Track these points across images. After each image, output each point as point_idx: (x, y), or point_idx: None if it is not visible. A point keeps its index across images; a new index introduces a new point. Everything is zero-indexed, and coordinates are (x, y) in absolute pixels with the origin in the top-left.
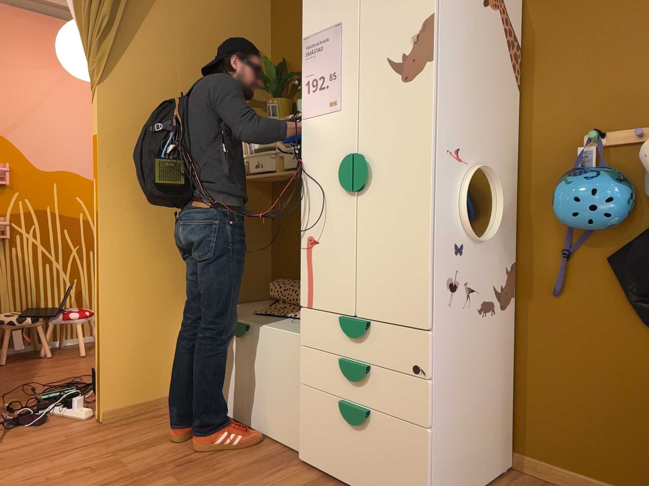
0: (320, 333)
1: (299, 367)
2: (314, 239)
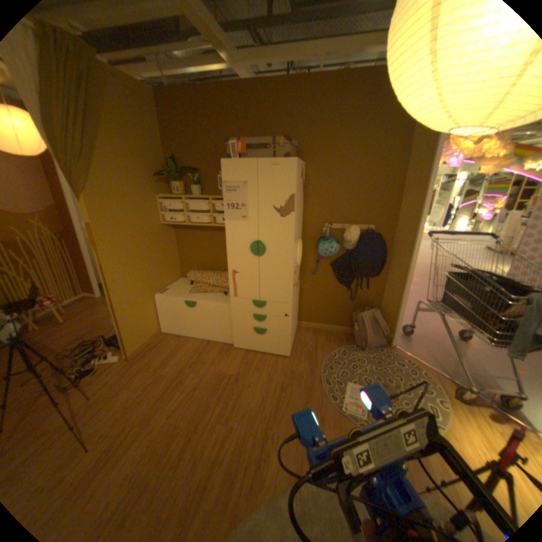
0: (241, 306)
1: (231, 318)
2: (236, 272)
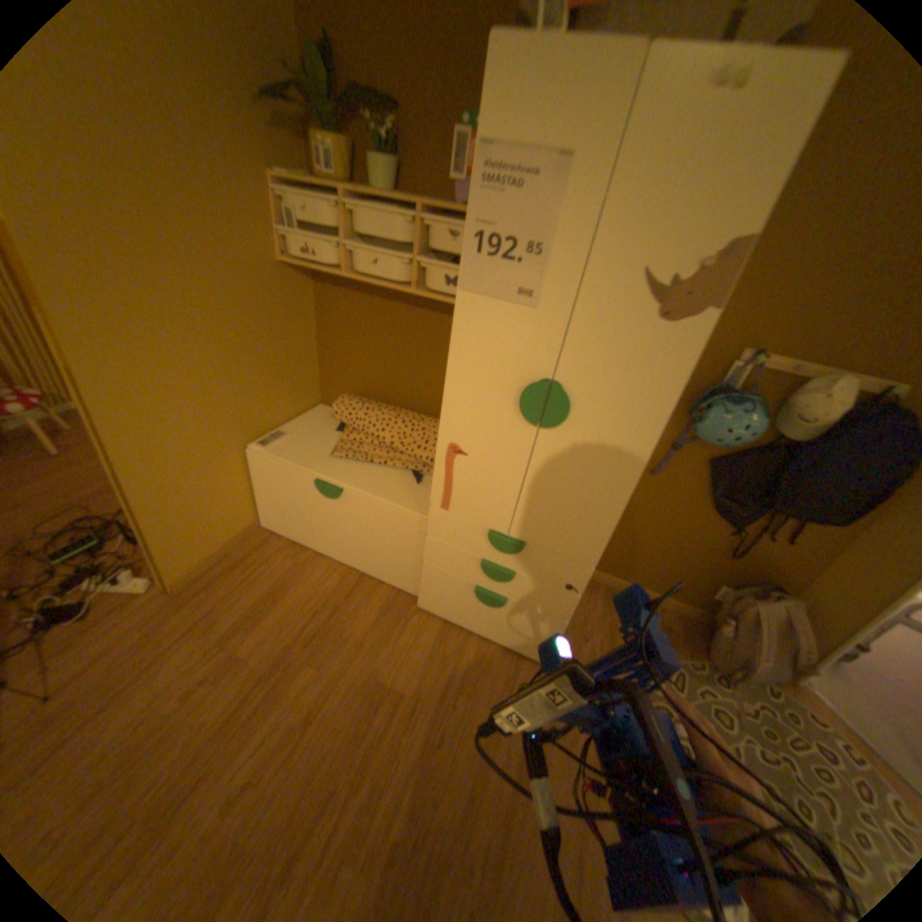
0: (456, 532)
1: (425, 550)
2: (460, 450)
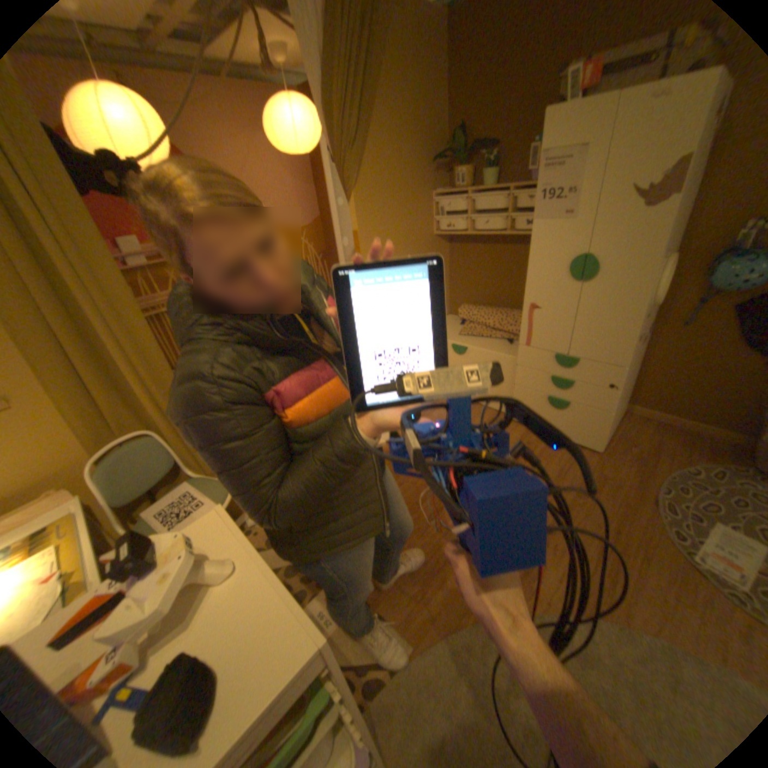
0: (534, 360)
1: (515, 376)
2: (536, 306)
